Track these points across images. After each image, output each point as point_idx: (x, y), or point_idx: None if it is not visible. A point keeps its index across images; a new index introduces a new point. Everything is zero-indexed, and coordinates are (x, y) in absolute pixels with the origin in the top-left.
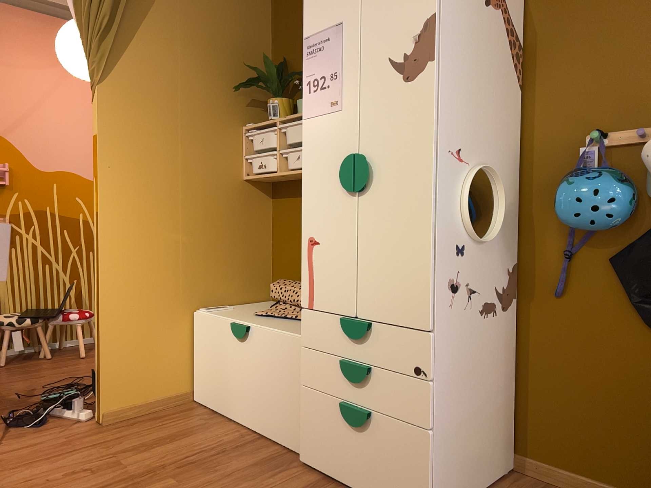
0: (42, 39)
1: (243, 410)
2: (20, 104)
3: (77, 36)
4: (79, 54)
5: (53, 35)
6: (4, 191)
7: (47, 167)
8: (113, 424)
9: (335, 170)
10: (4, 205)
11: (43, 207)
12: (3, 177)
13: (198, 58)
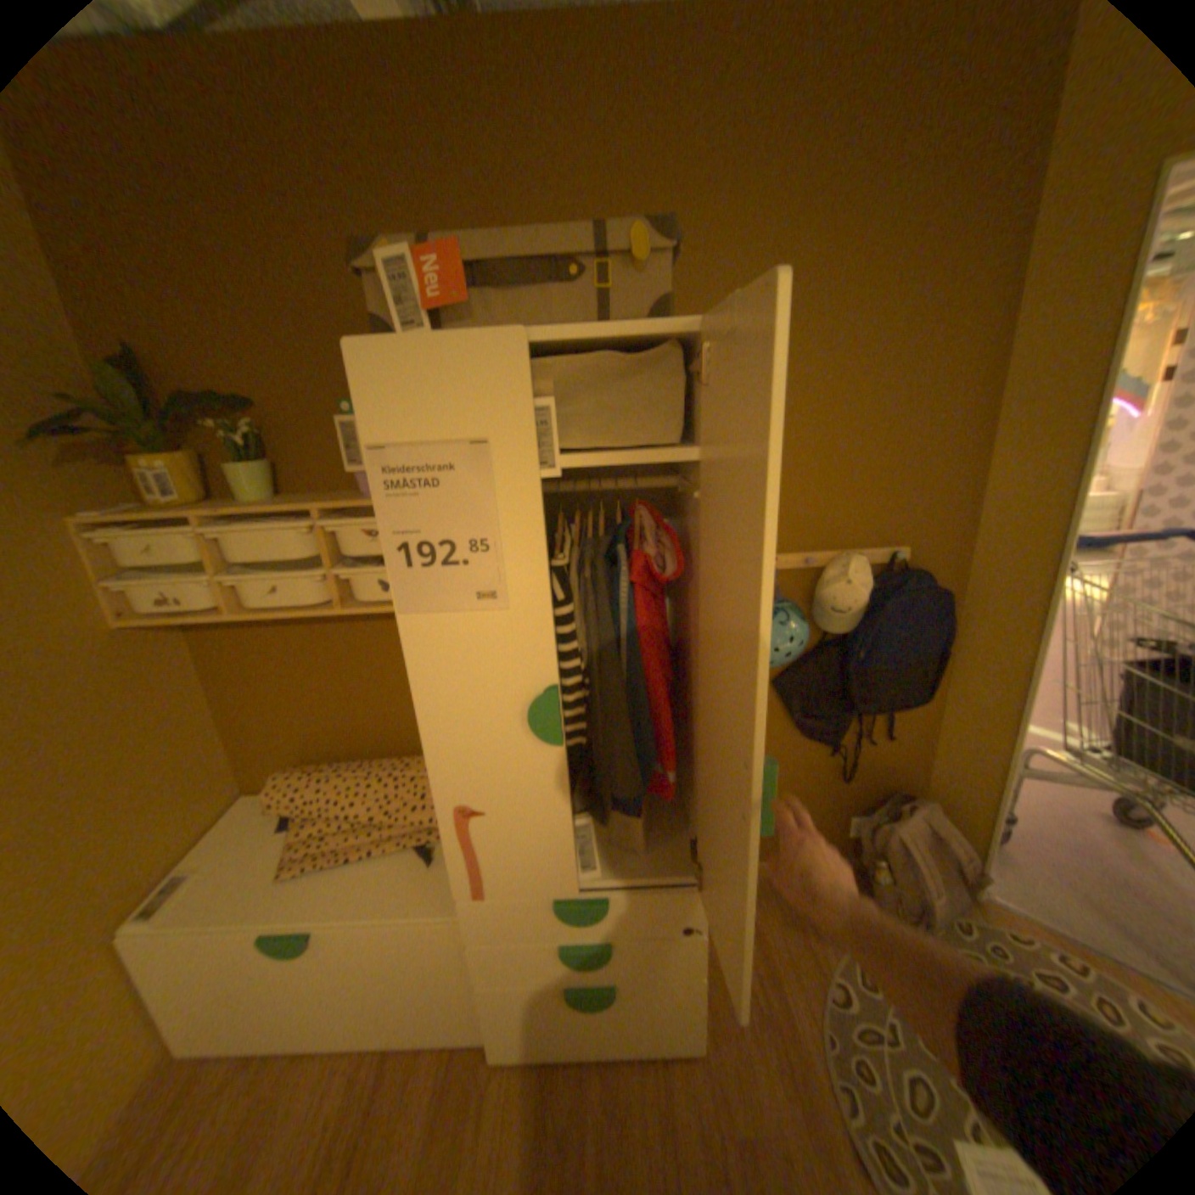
0: None
1: (327, 1035)
2: None
3: None
4: None
5: None
6: None
7: None
8: None
9: (505, 708)
10: None
11: None
12: None
13: None
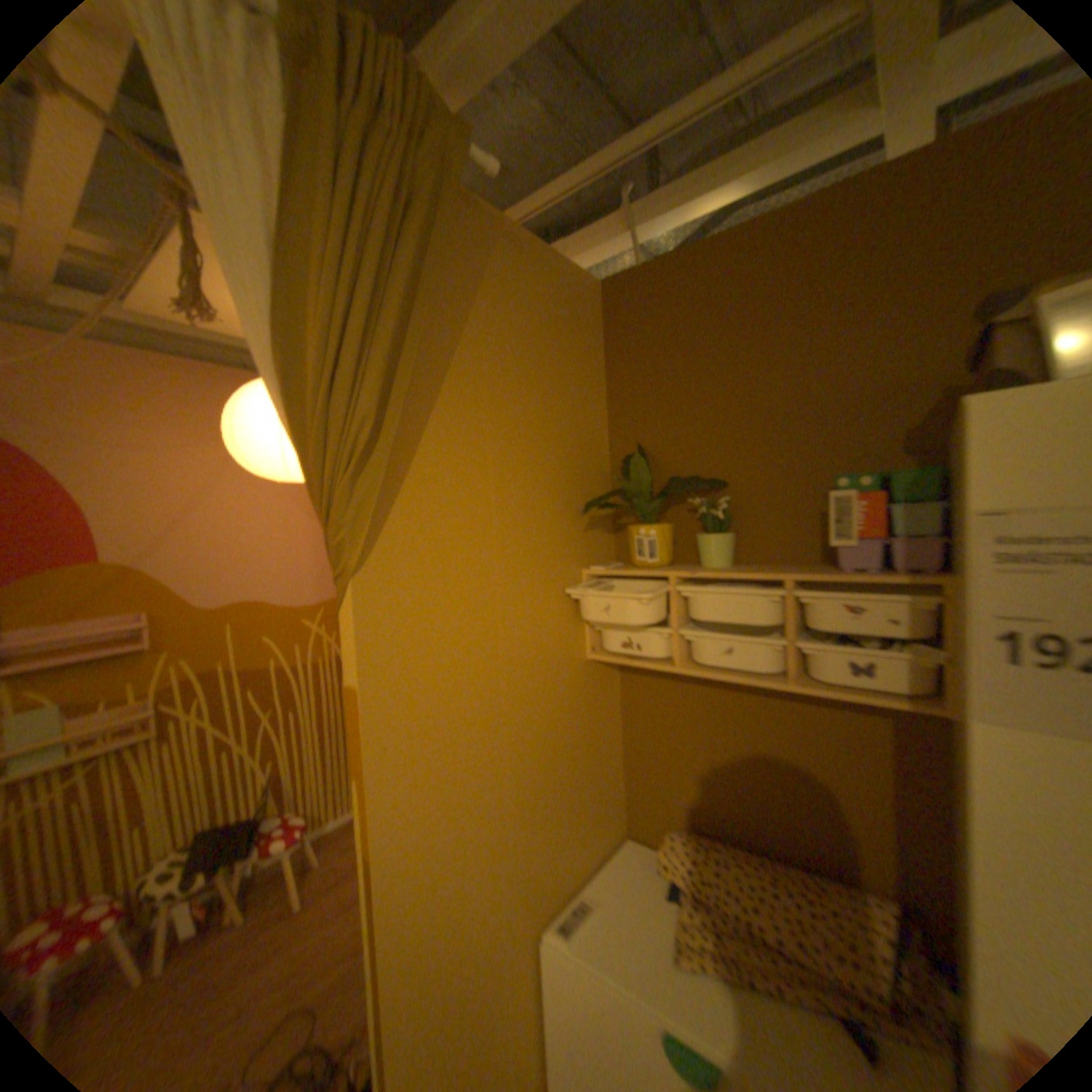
0: (186, 398)
1: None
2: (156, 508)
3: (259, 412)
4: (265, 444)
5: (204, 390)
6: (138, 657)
7: (211, 601)
8: None
9: None
10: (140, 680)
11: (208, 665)
12: (136, 635)
13: (517, 465)
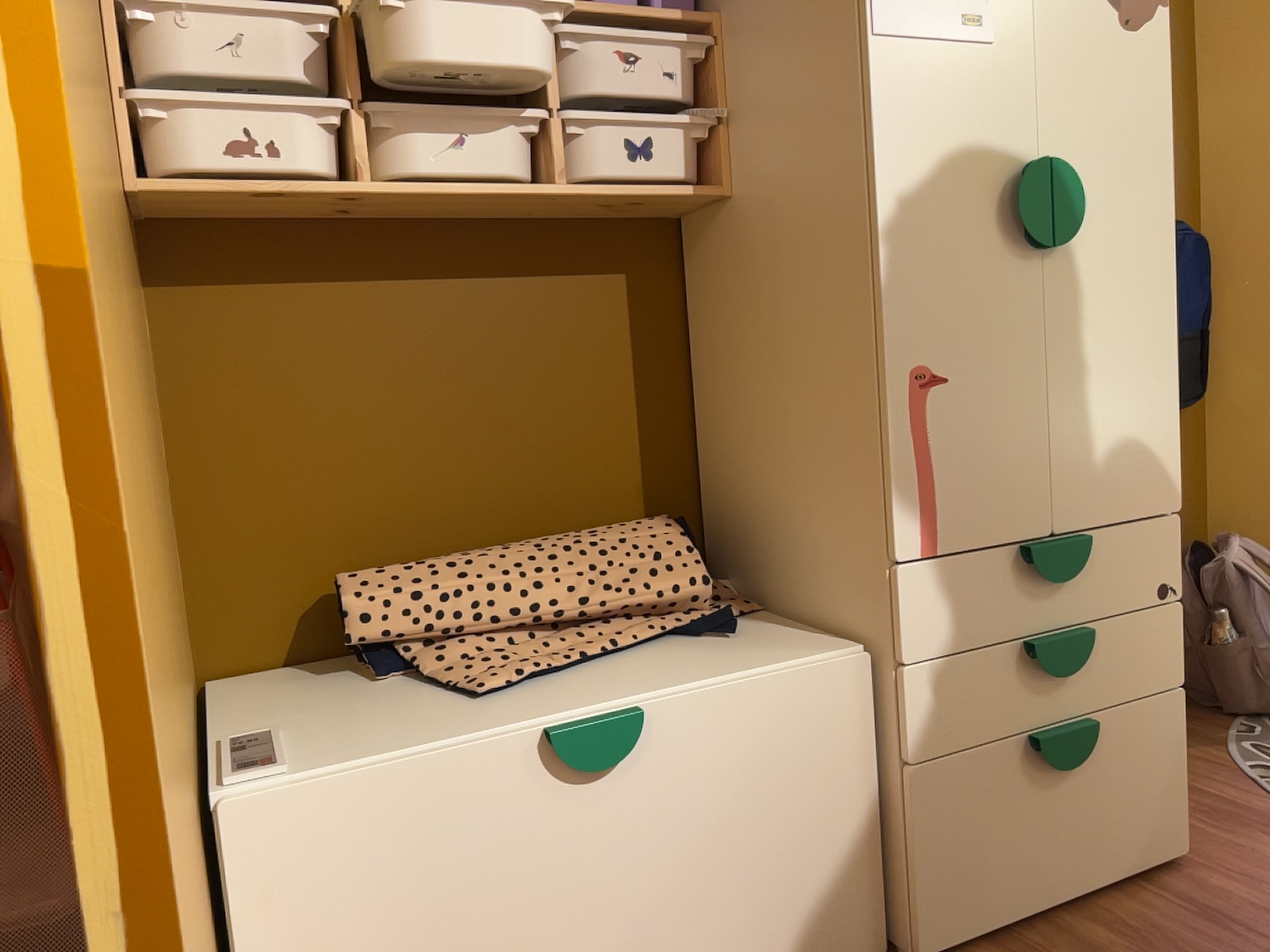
0: None
1: None
2: None
3: None
4: None
5: None
6: None
7: None
8: None
9: (983, 195)
10: None
11: None
12: None
13: None
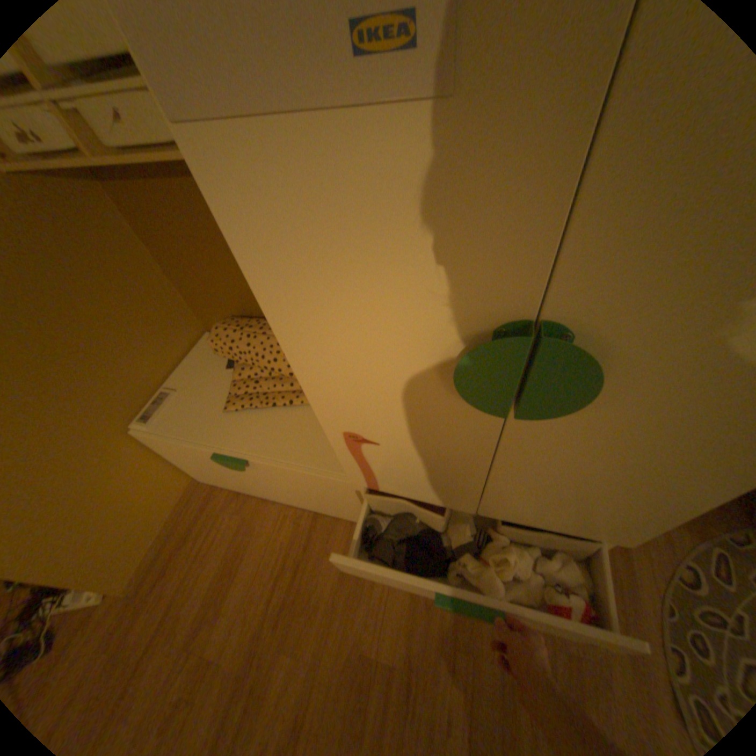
0: None
1: (278, 498)
2: None
3: None
4: None
5: None
6: None
7: None
8: (141, 583)
9: (415, 343)
10: None
11: None
12: None
13: None
